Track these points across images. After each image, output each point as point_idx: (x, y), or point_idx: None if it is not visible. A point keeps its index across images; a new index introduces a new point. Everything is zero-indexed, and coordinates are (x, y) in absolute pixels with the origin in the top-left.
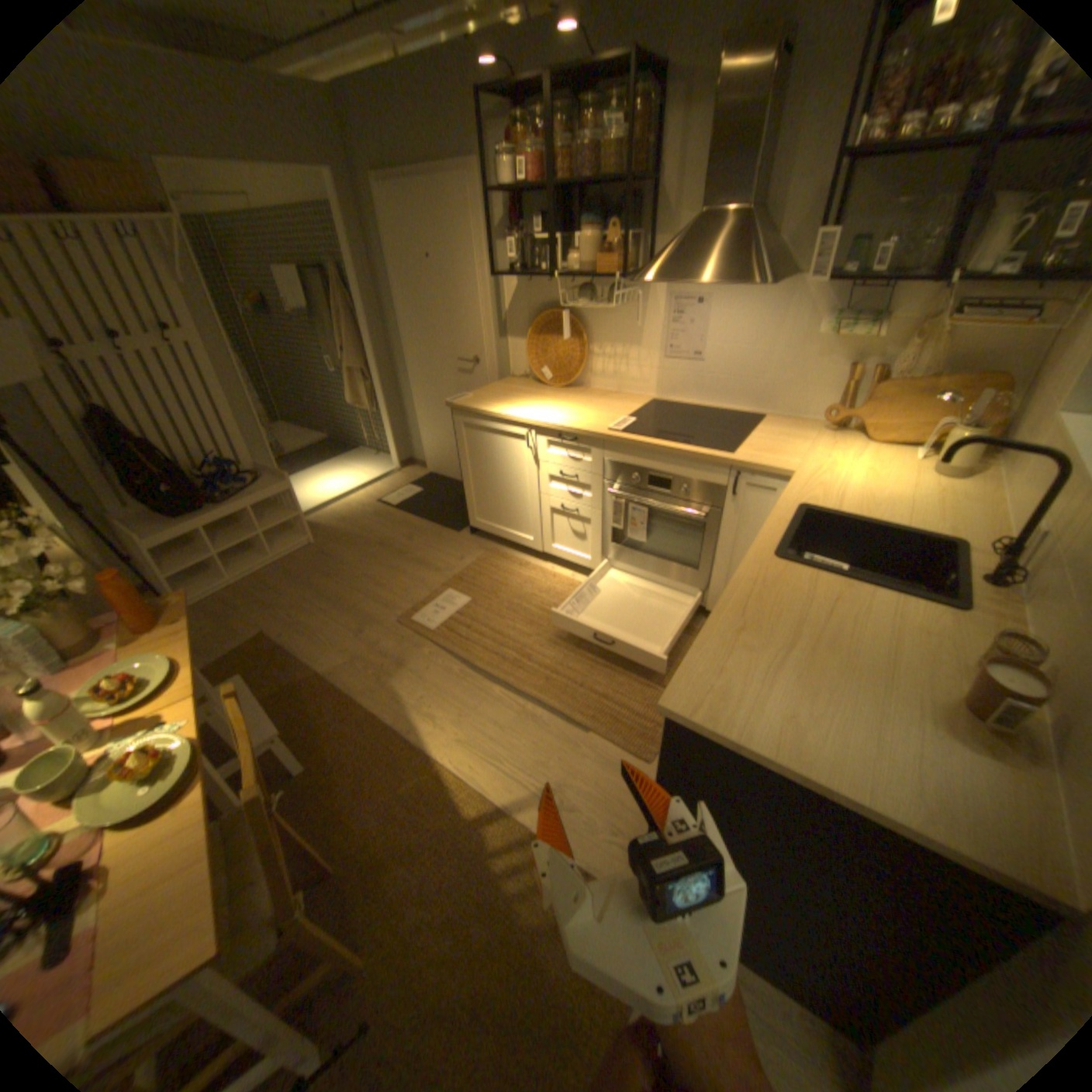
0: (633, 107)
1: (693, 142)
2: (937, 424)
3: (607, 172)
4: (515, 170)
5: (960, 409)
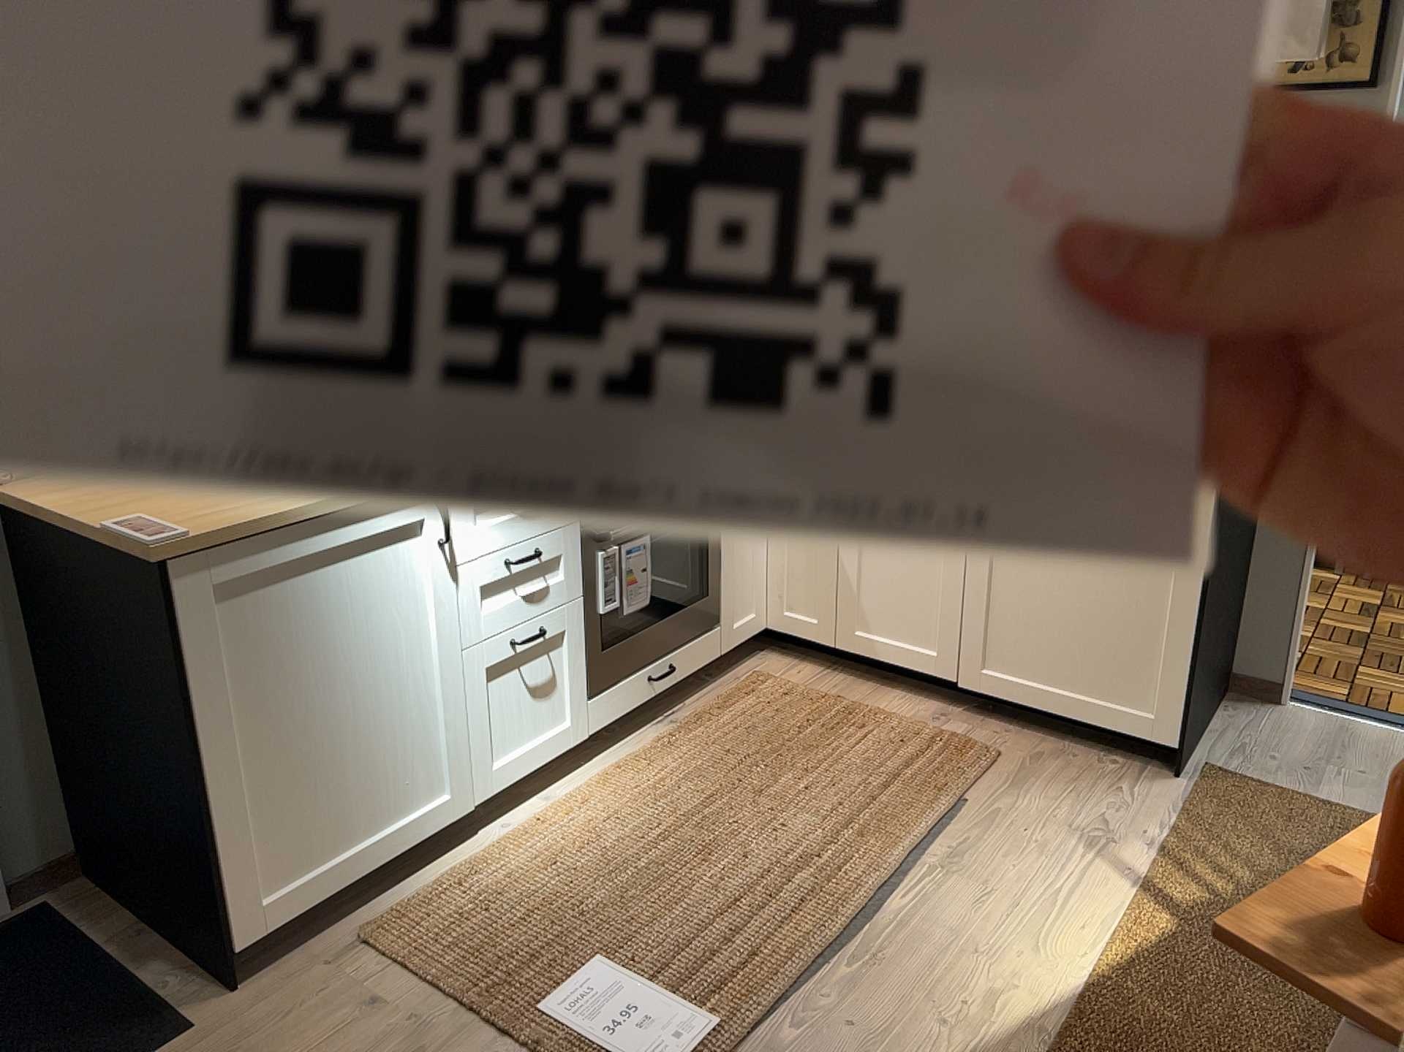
0: None
1: None
2: None
3: None
4: None
5: None
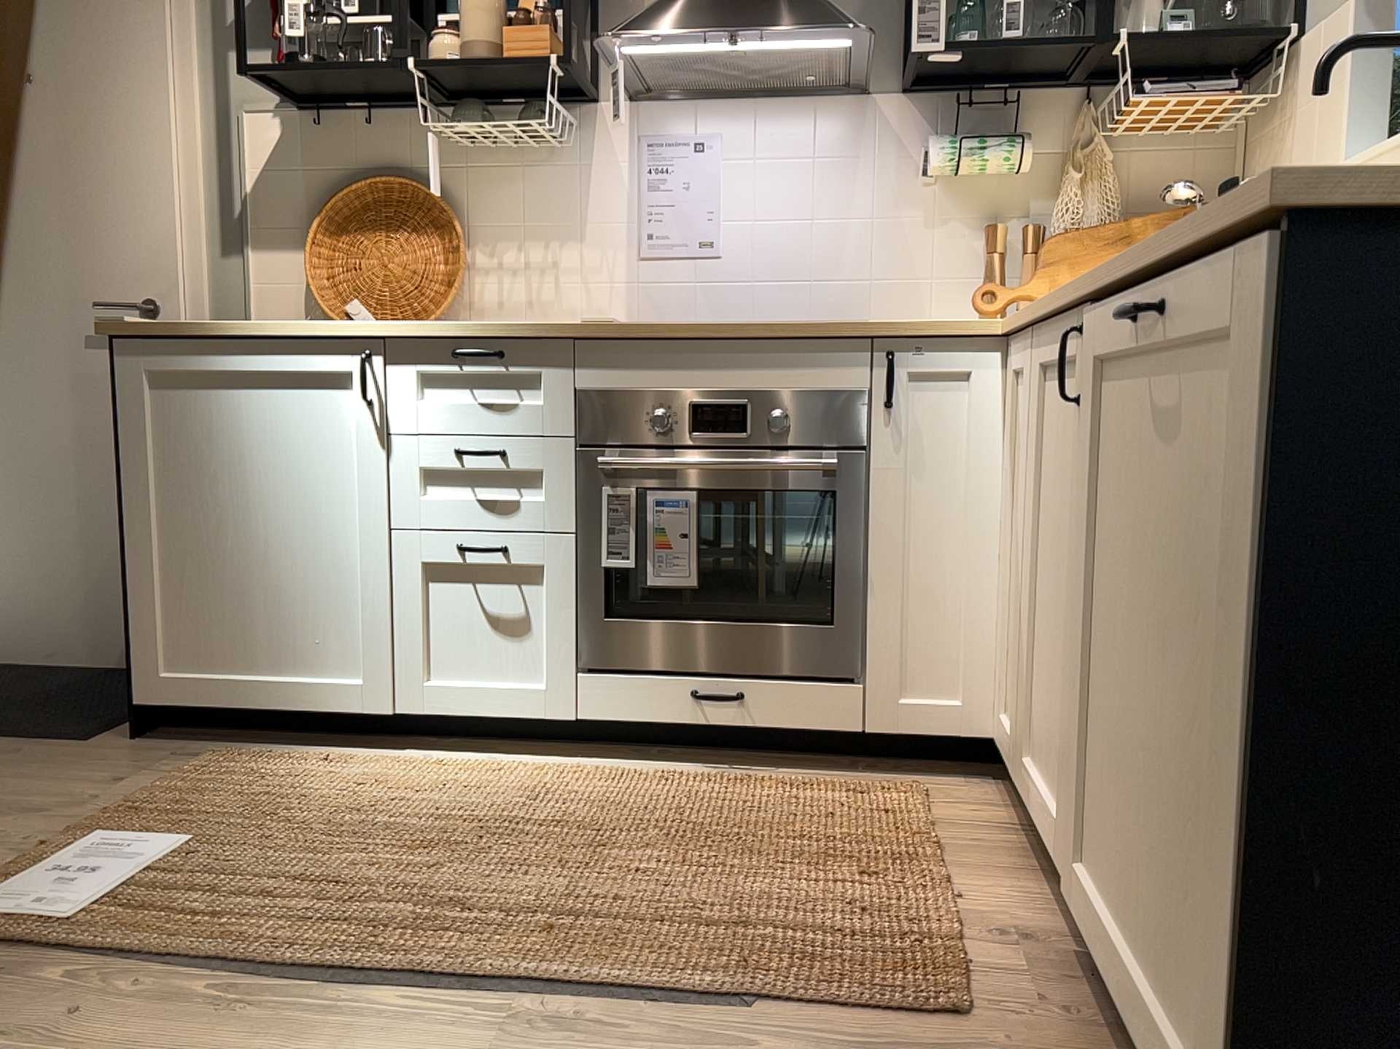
0: None
1: None
2: None
3: None
4: None
5: None
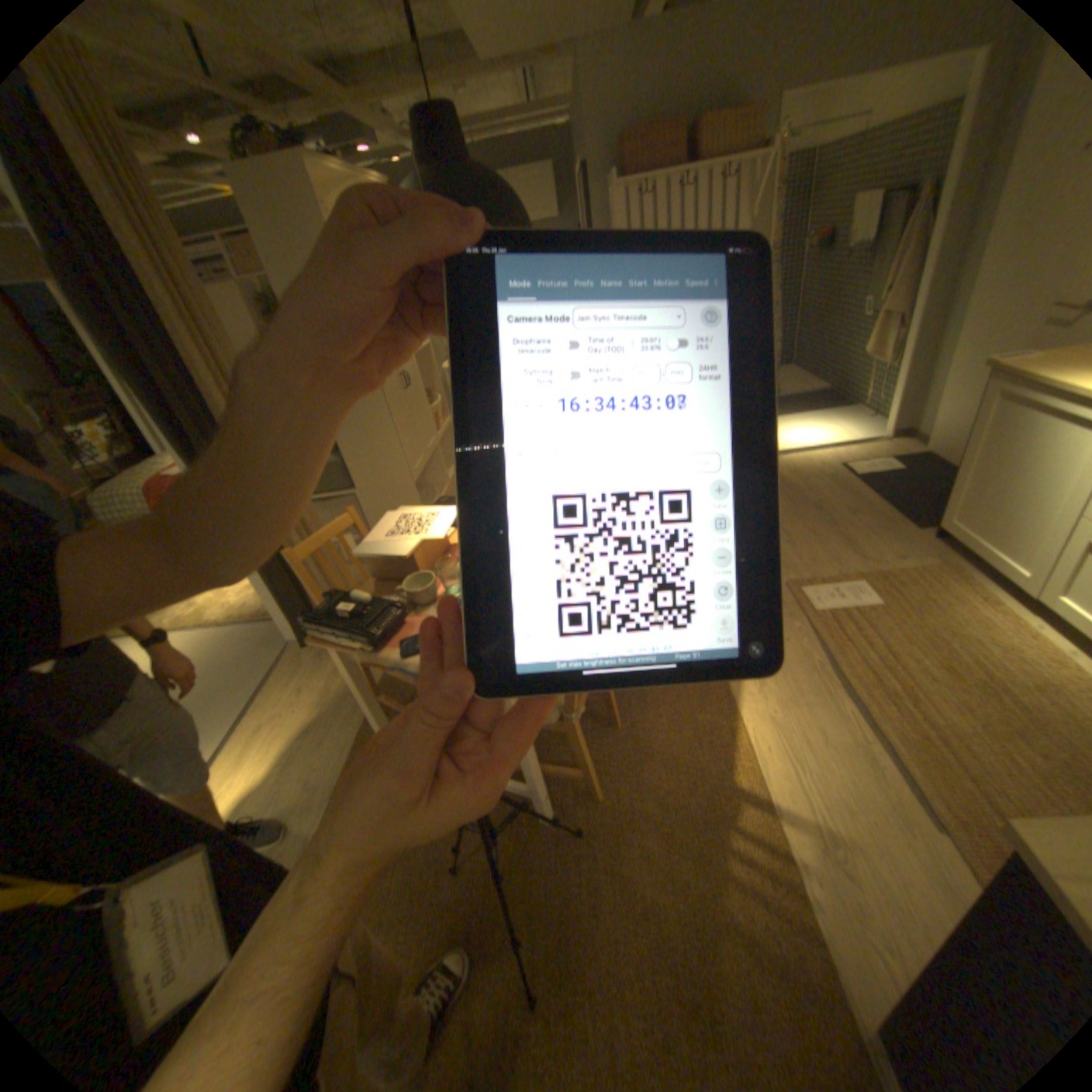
0: None
1: None
2: None
3: None
4: None
5: None
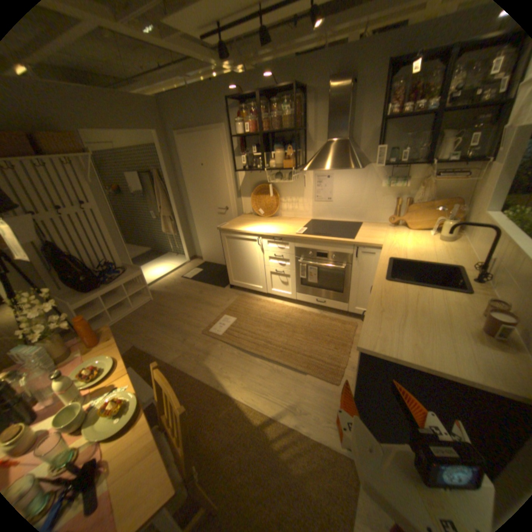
0: (293, 102)
1: (319, 115)
2: (437, 220)
3: (283, 127)
4: (242, 128)
5: (446, 213)
